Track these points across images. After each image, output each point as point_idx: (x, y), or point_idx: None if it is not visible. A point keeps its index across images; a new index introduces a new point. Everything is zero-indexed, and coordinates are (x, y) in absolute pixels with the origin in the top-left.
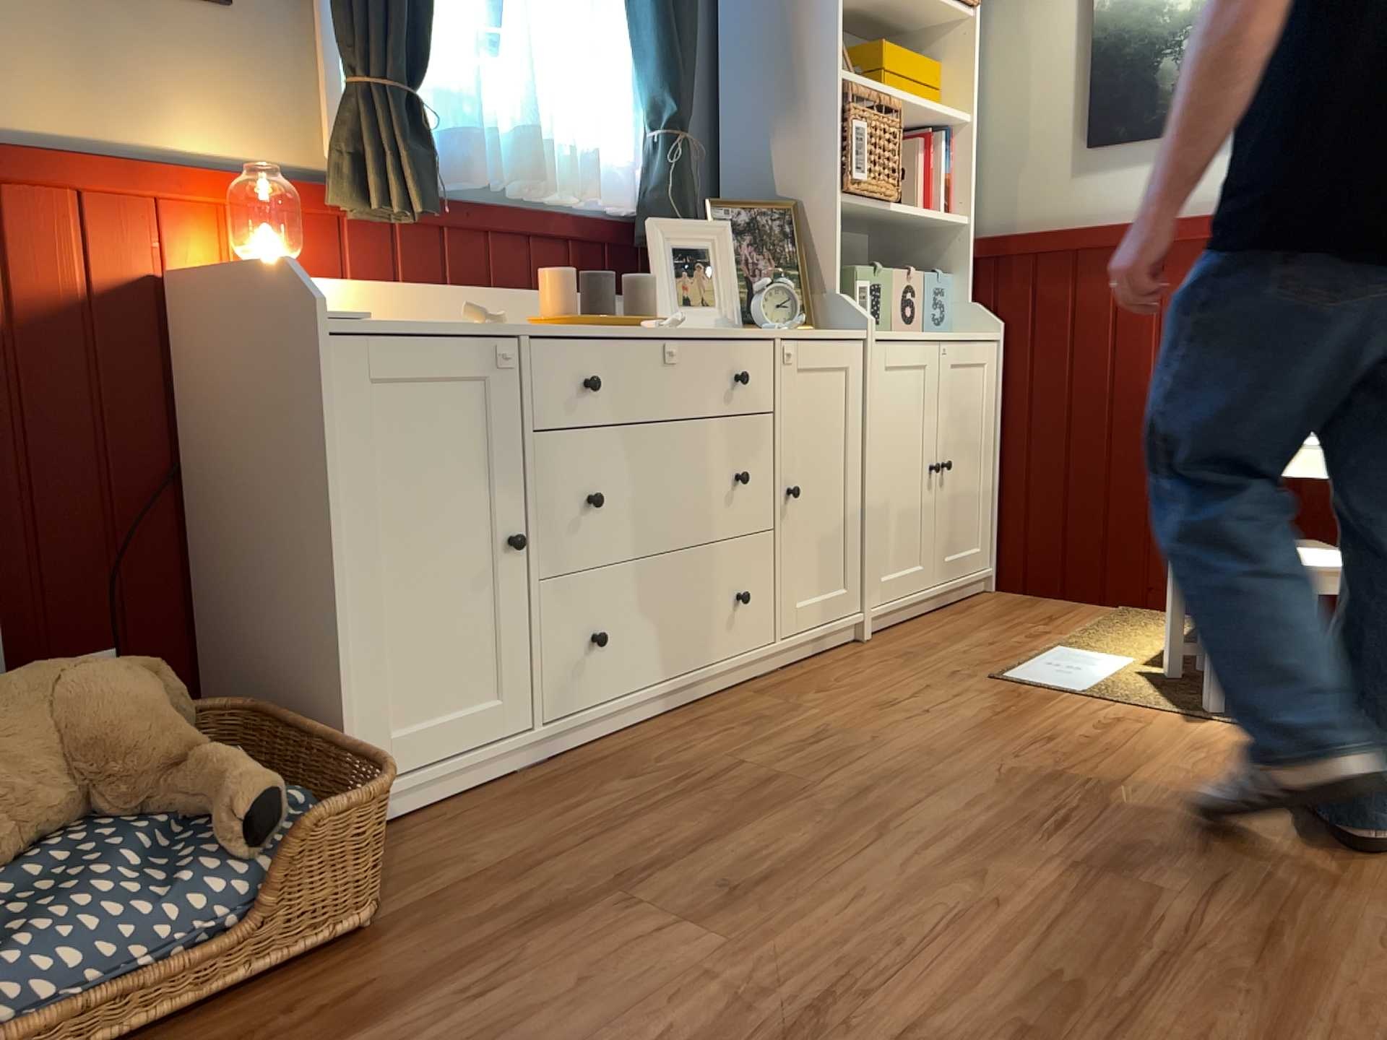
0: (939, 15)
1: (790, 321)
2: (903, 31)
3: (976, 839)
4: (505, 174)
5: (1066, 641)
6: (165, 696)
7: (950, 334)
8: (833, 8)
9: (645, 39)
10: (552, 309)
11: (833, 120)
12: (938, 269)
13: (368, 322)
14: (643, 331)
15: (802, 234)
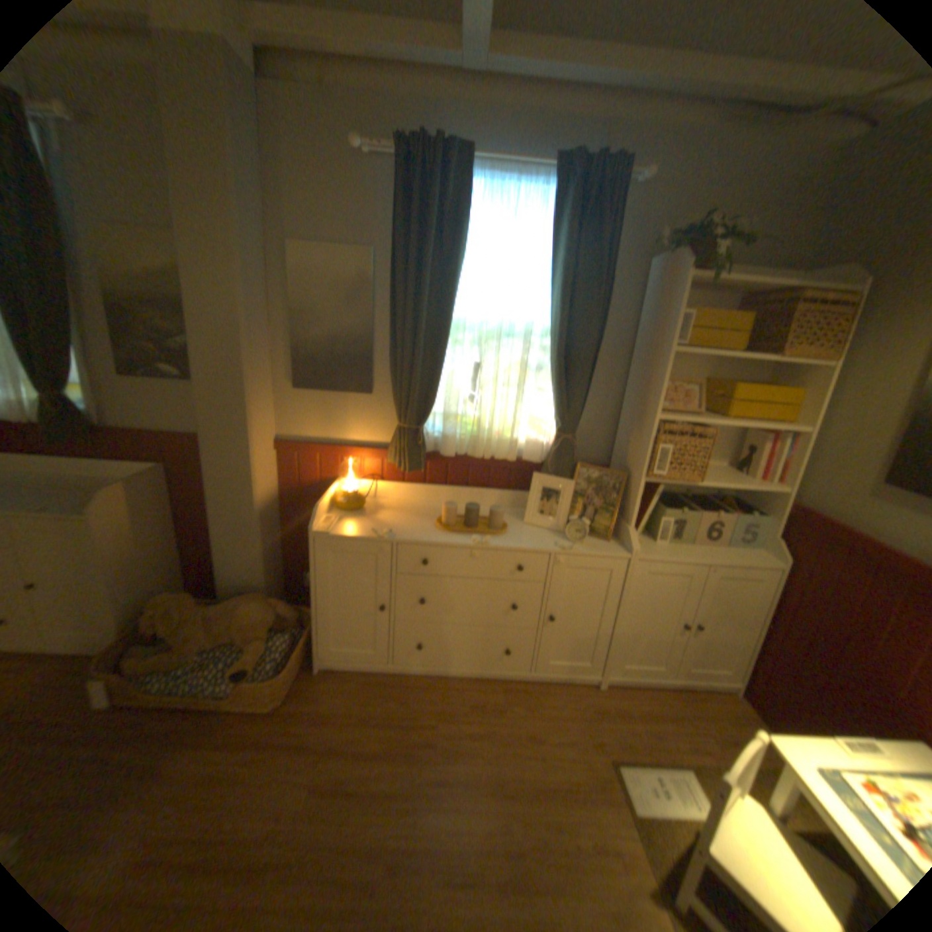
0: (803, 364)
1: (579, 542)
2: (789, 363)
3: (426, 857)
4: (469, 450)
5: (703, 775)
6: (267, 619)
7: (731, 561)
8: (662, 383)
9: (553, 393)
10: (443, 520)
11: (649, 443)
12: (767, 511)
13: (338, 531)
14: (463, 545)
15: (628, 490)
